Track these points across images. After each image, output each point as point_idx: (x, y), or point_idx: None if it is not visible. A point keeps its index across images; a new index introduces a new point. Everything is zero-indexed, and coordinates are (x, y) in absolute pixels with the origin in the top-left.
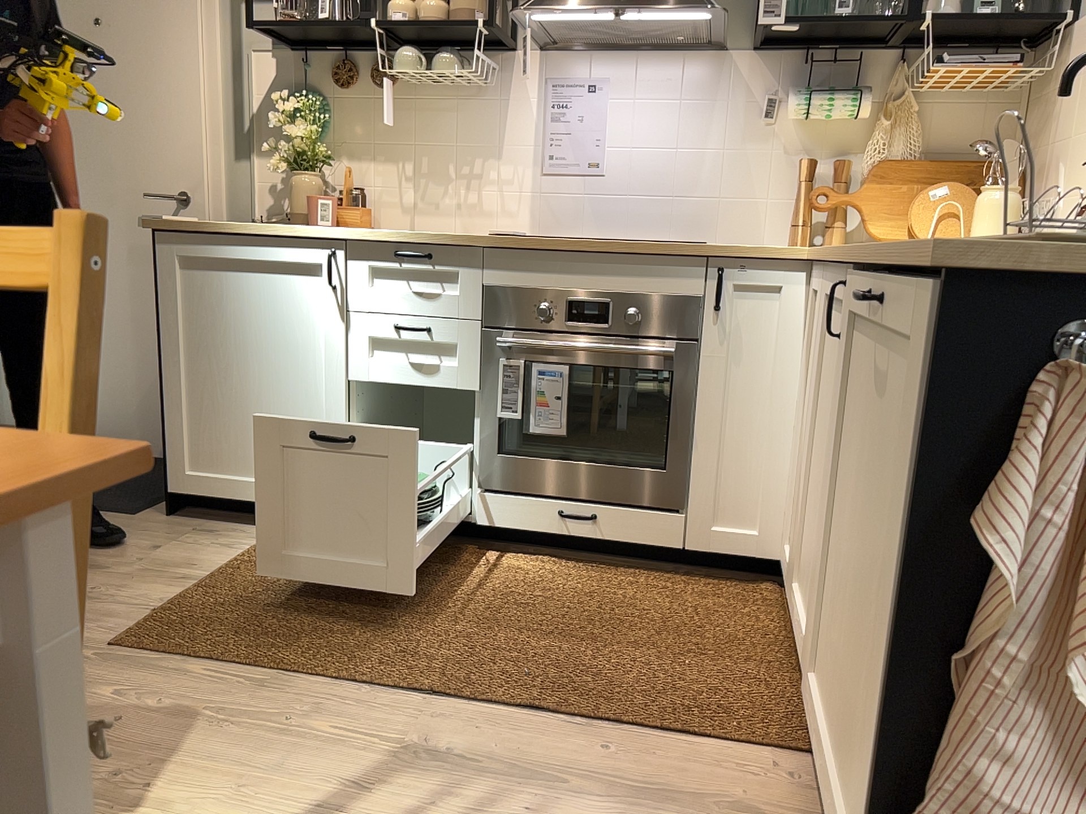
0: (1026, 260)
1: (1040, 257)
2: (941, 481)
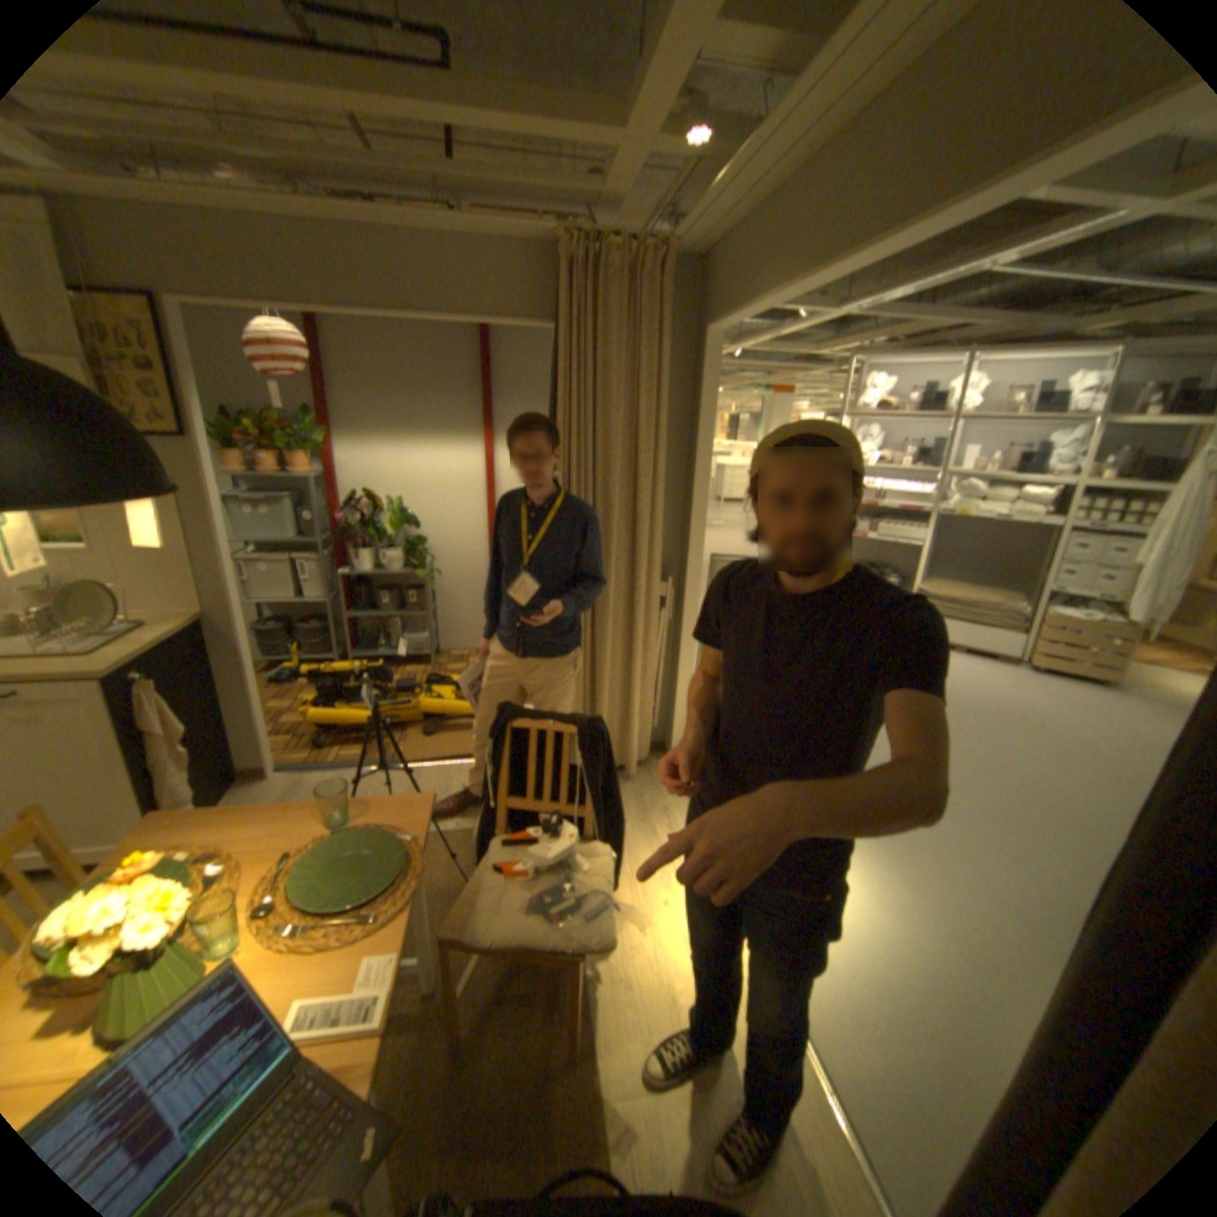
0: (113, 663)
1: (109, 660)
2: (117, 726)
